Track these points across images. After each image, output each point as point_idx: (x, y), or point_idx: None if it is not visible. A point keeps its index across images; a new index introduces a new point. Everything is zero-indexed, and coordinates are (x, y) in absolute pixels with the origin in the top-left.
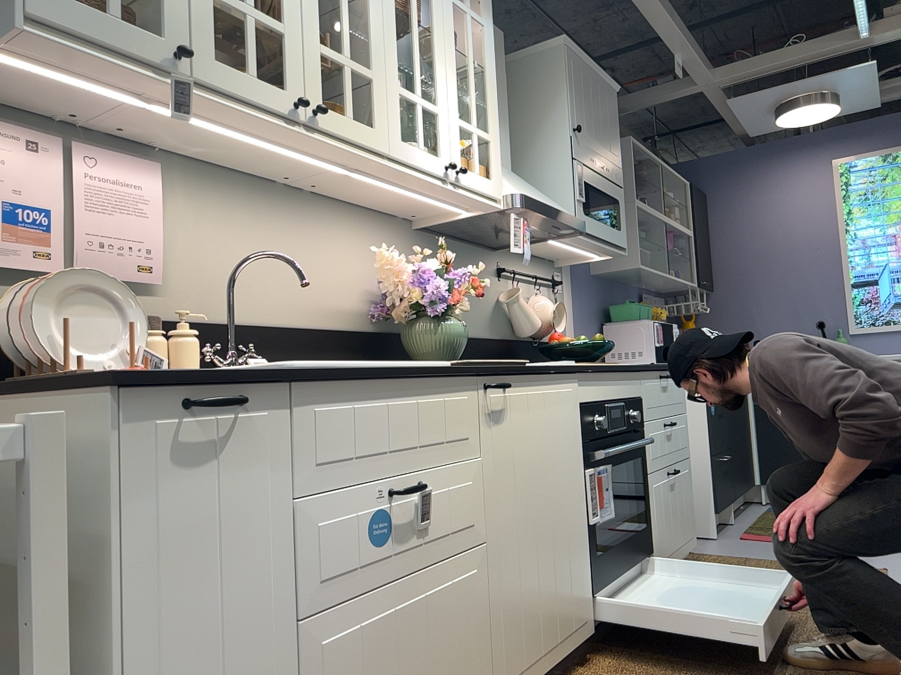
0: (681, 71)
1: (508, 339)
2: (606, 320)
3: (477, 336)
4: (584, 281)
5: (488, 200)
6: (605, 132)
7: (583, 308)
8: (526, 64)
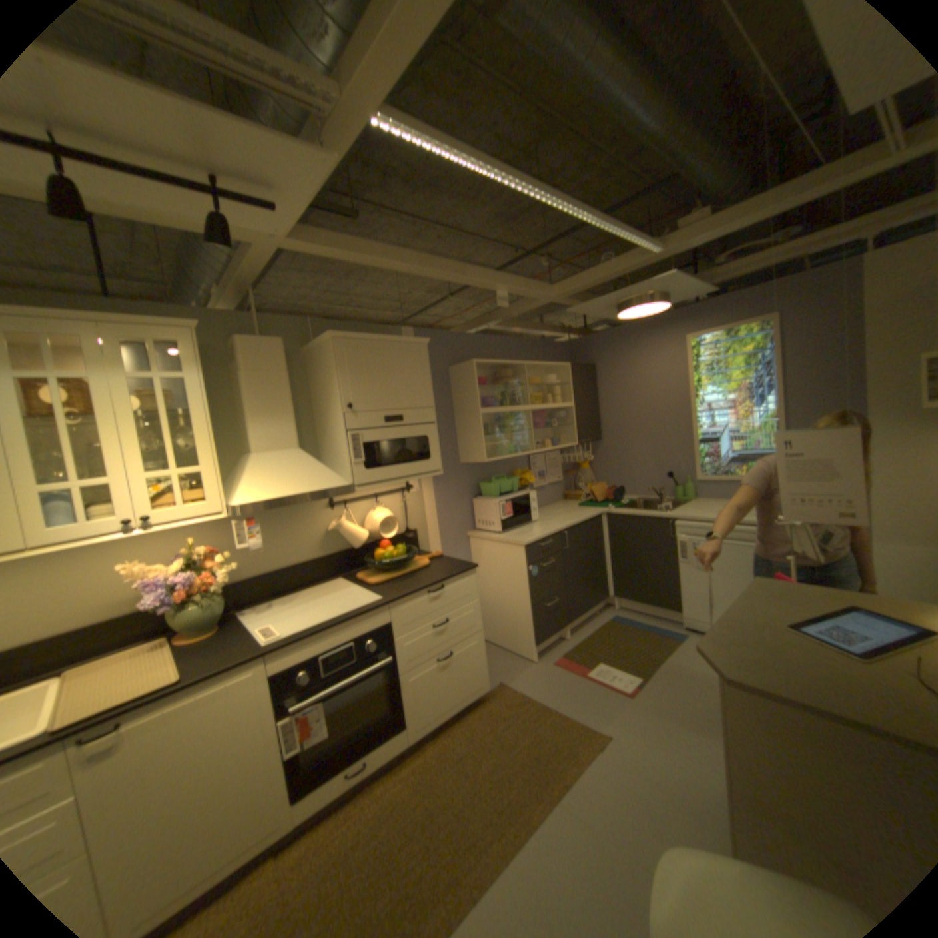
0: (505, 301)
1: (341, 552)
2: (479, 492)
3: (301, 562)
4: (447, 473)
5: (201, 520)
6: (401, 388)
7: (446, 493)
8: (319, 350)
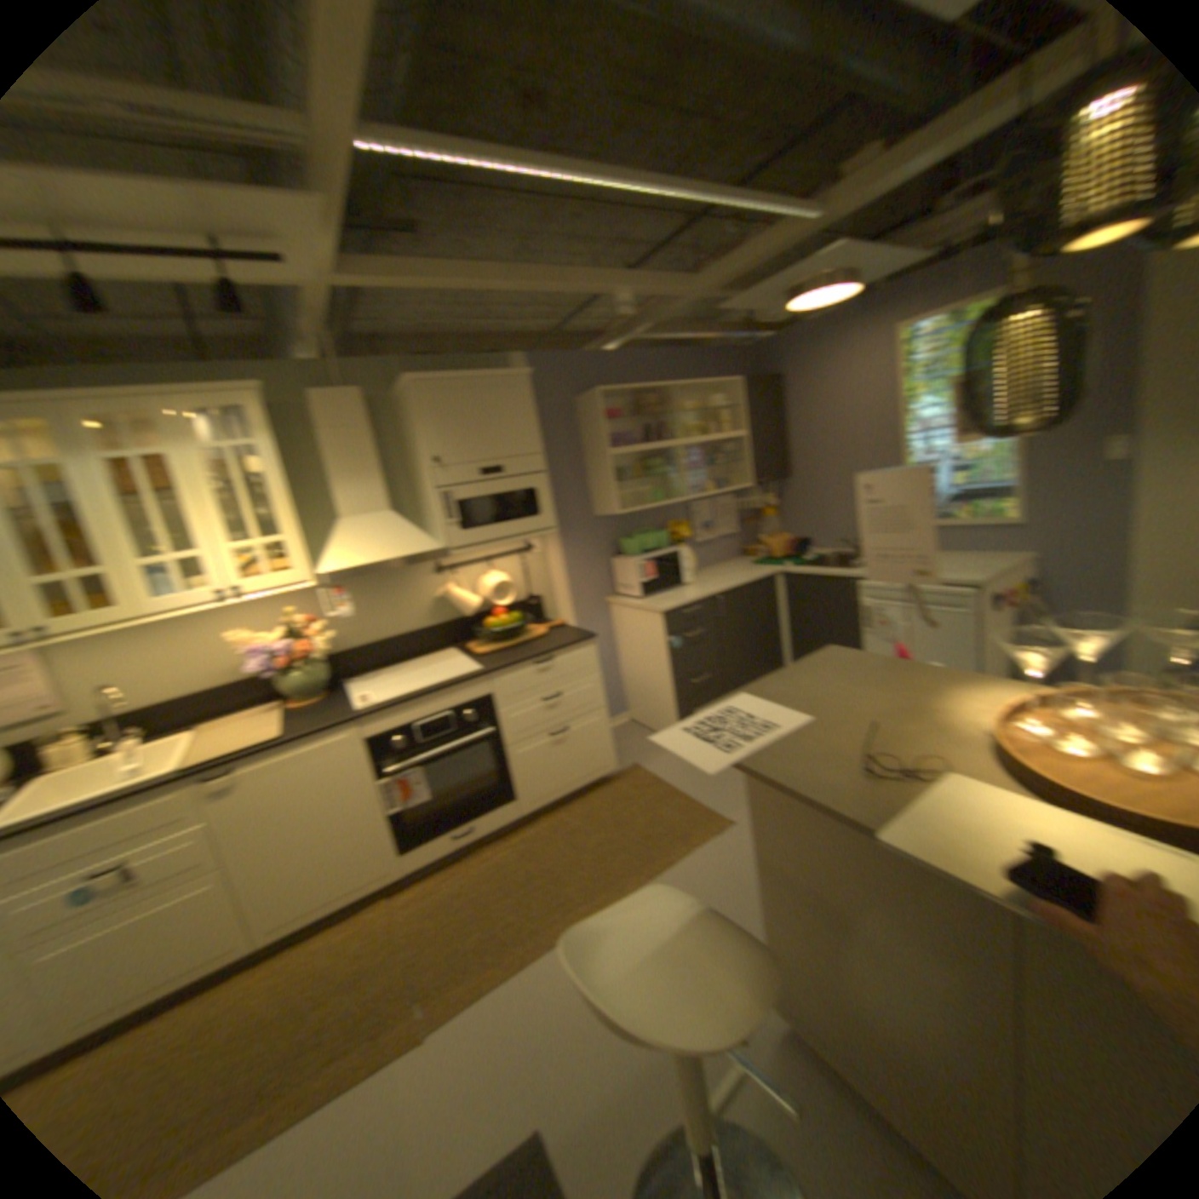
0: (626, 306)
1: (450, 620)
2: (618, 550)
3: (406, 631)
4: (575, 529)
5: (284, 589)
6: (495, 433)
7: (574, 553)
8: (397, 395)
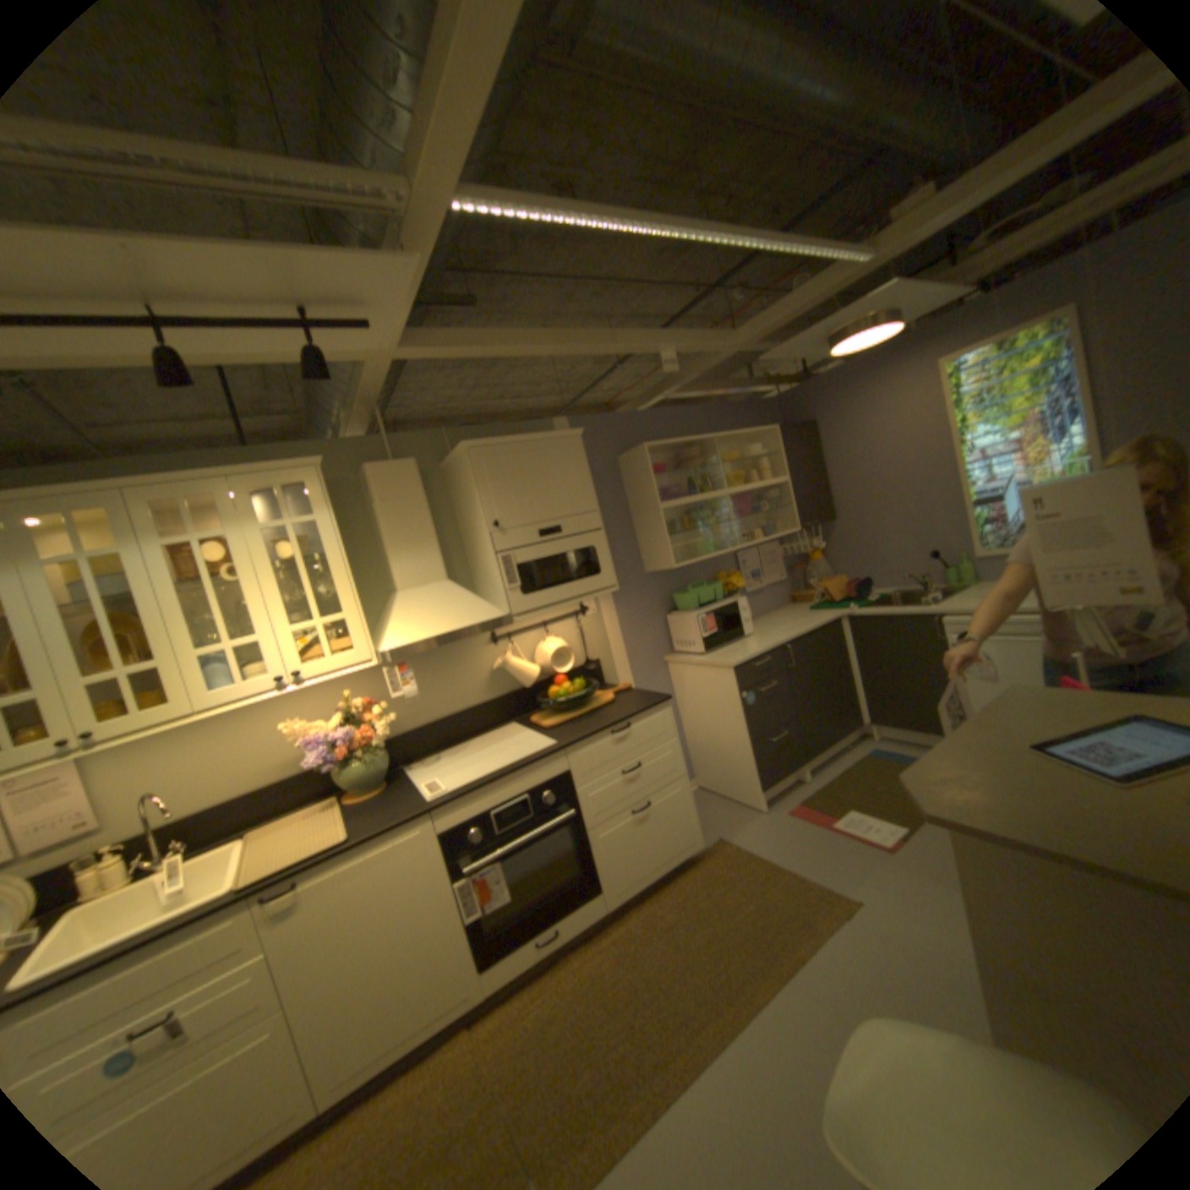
0: (673, 363)
1: (512, 693)
2: (673, 605)
3: (468, 707)
4: (629, 587)
5: (351, 670)
6: (555, 494)
7: (630, 612)
8: (456, 464)
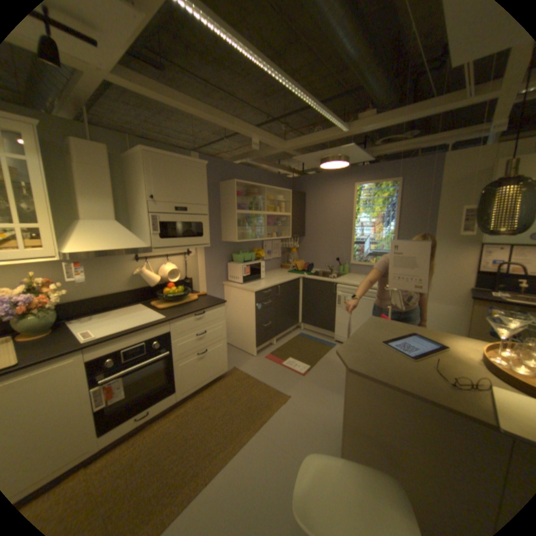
0: (257, 145)
1: (142, 288)
2: (232, 259)
3: (114, 292)
4: (213, 246)
5: (39, 260)
6: (187, 190)
7: (212, 258)
8: (133, 157)
